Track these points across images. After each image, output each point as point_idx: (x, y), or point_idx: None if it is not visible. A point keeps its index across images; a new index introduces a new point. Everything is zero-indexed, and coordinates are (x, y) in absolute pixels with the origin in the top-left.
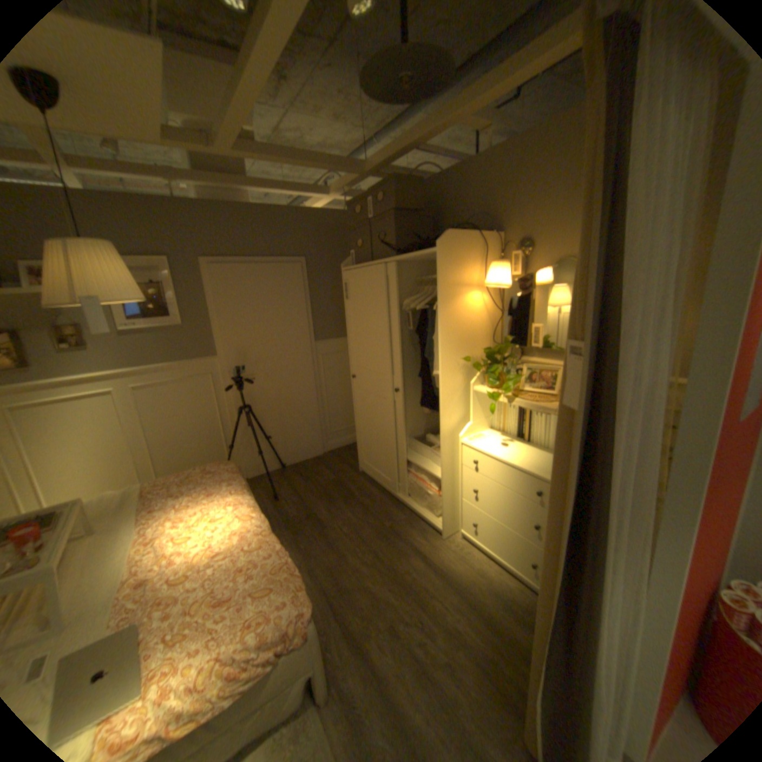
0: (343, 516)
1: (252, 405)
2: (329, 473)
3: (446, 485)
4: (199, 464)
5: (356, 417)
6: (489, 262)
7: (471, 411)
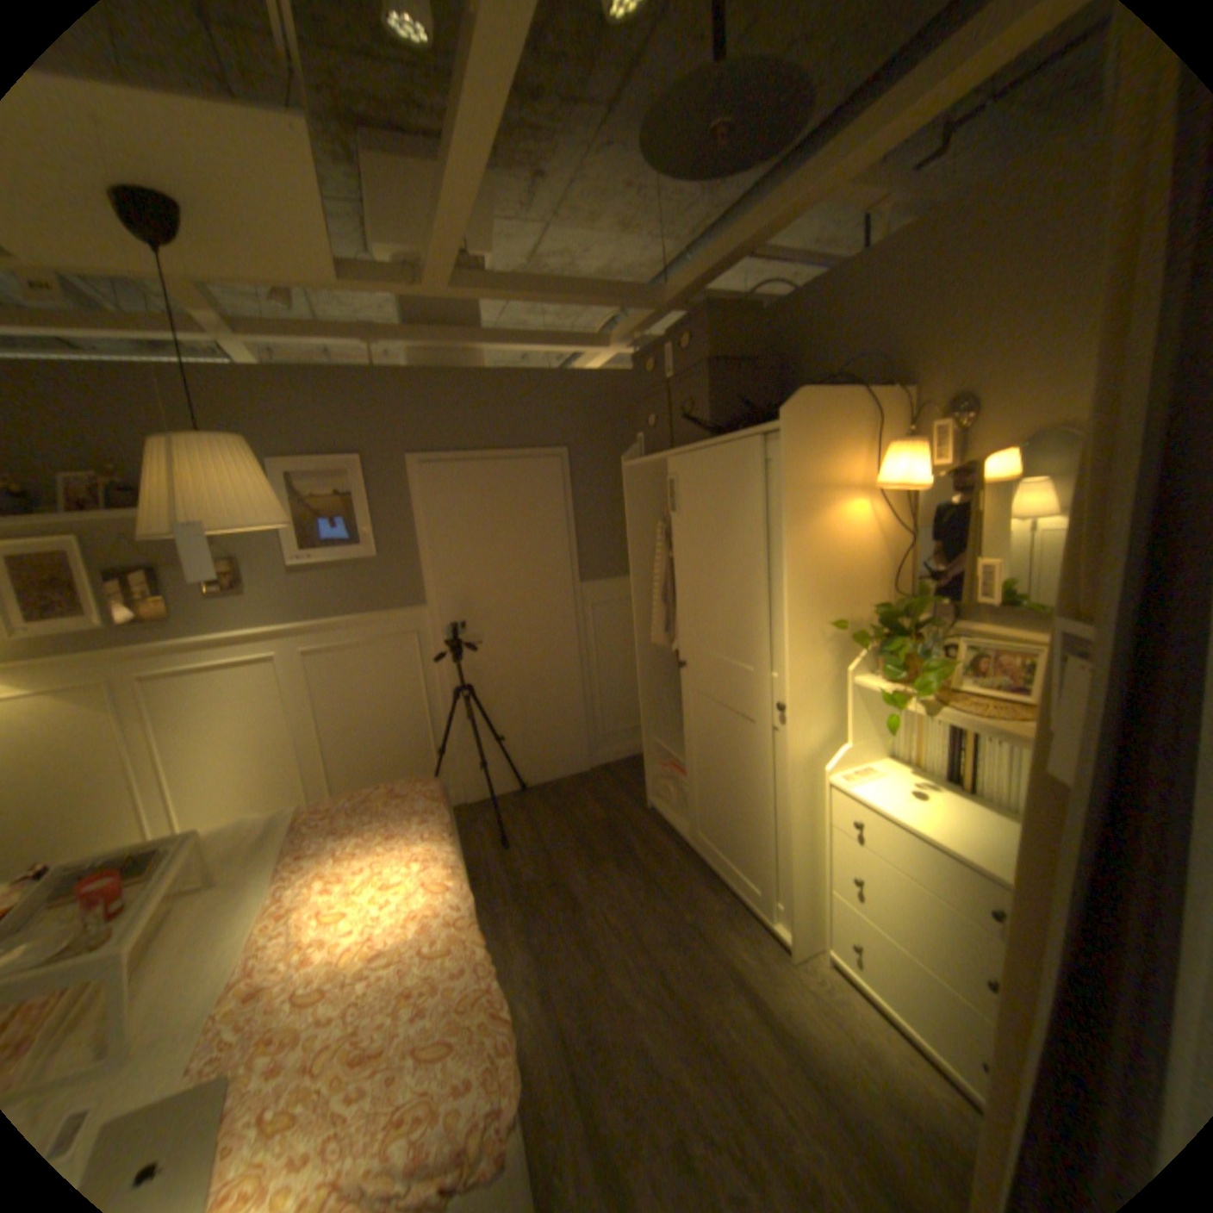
0: (612, 891)
1: (476, 685)
2: (596, 807)
3: (800, 862)
4: (394, 775)
5: (643, 713)
6: (886, 442)
7: (850, 722)
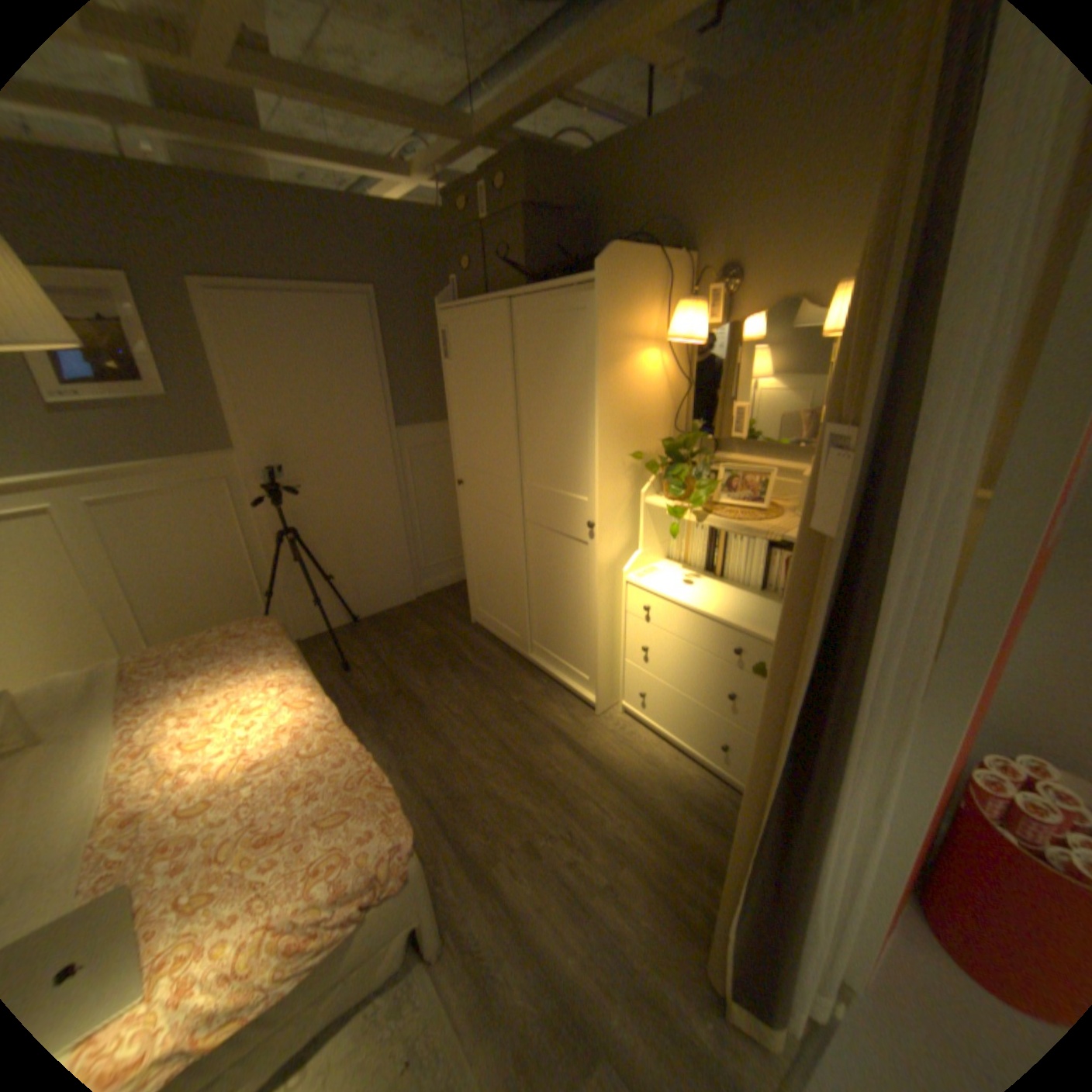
0: (451, 689)
1: (299, 528)
2: (426, 628)
3: (602, 642)
4: (219, 621)
5: (465, 544)
6: (674, 301)
7: (640, 533)
